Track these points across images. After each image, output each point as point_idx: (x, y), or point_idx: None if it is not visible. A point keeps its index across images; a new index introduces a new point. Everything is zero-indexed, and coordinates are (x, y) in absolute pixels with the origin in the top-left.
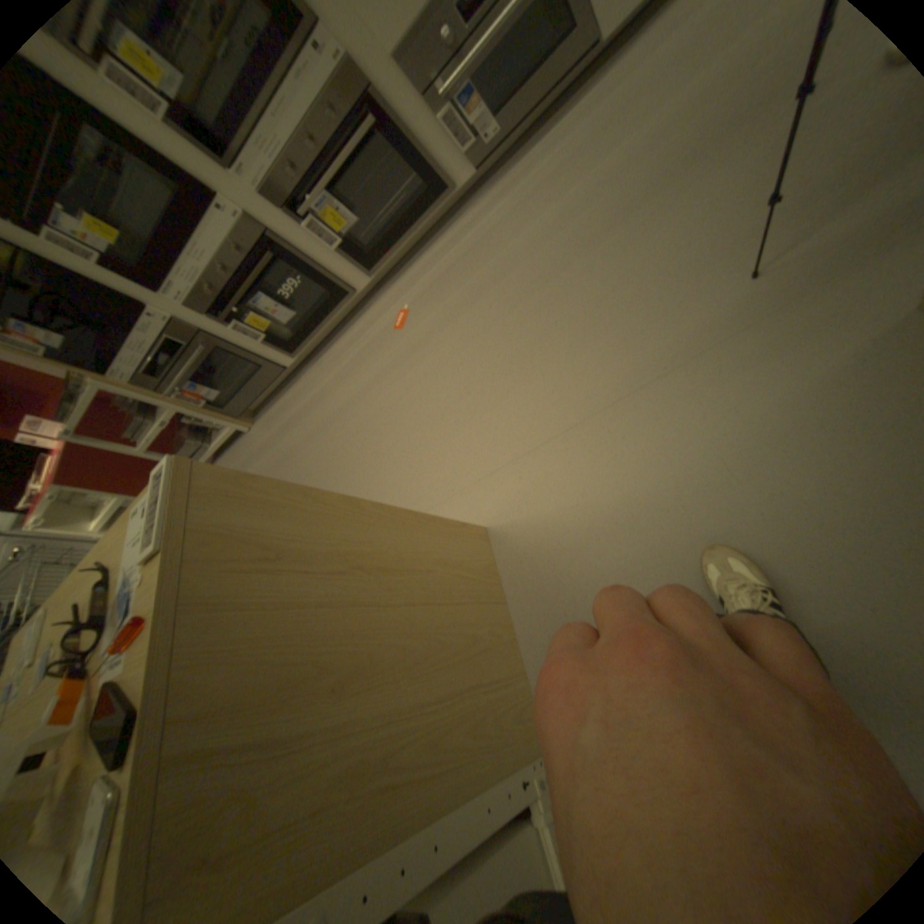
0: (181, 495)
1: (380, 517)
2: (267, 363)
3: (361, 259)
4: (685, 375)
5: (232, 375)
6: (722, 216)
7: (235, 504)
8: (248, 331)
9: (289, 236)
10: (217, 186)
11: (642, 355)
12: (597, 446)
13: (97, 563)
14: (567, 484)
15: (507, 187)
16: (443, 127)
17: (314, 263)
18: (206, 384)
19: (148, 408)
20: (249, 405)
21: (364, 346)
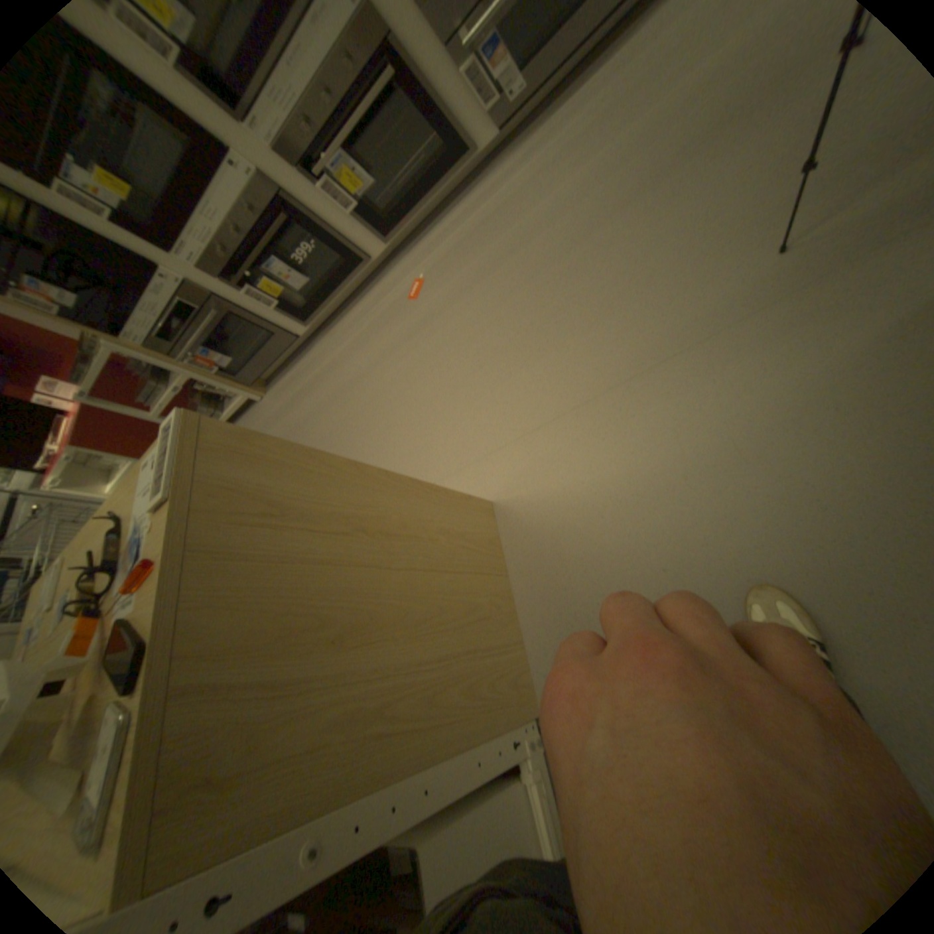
0: (190, 451)
1: (386, 485)
2: (280, 331)
3: (377, 224)
4: (702, 353)
5: (245, 342)
6: (754, 185)
7: (242, 462)
8: (260, 297)
9: (303, 197)
10: (230, 140)
11: (659, 331)
12: (607, 423)
13: (111, 515)
14: (574, 461)
15: (531, 150)
16: (467, 81)
17: (328, 226)
18: (219, 350)
19: (161, 372)
20: (261, 373)
21: (378, 316)
